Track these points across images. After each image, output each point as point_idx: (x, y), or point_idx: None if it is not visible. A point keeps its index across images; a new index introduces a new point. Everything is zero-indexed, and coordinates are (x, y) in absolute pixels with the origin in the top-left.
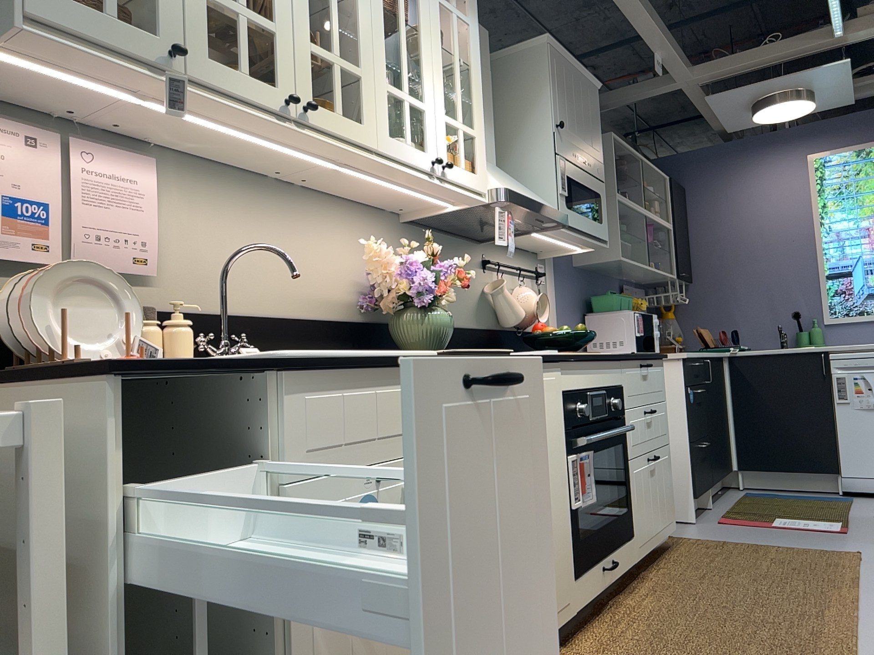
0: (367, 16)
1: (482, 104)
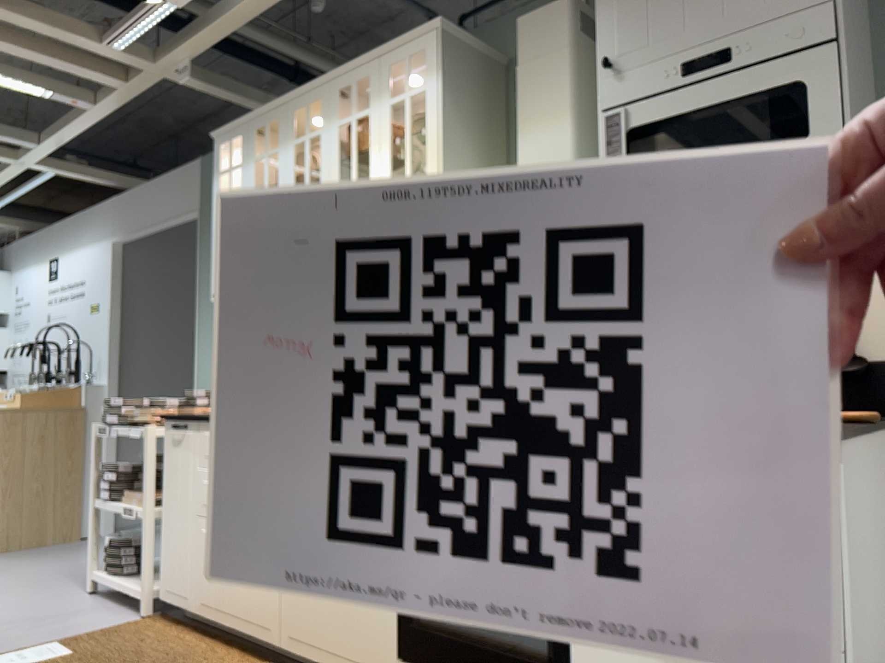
0: (325, 182)
1: (439, 157)
